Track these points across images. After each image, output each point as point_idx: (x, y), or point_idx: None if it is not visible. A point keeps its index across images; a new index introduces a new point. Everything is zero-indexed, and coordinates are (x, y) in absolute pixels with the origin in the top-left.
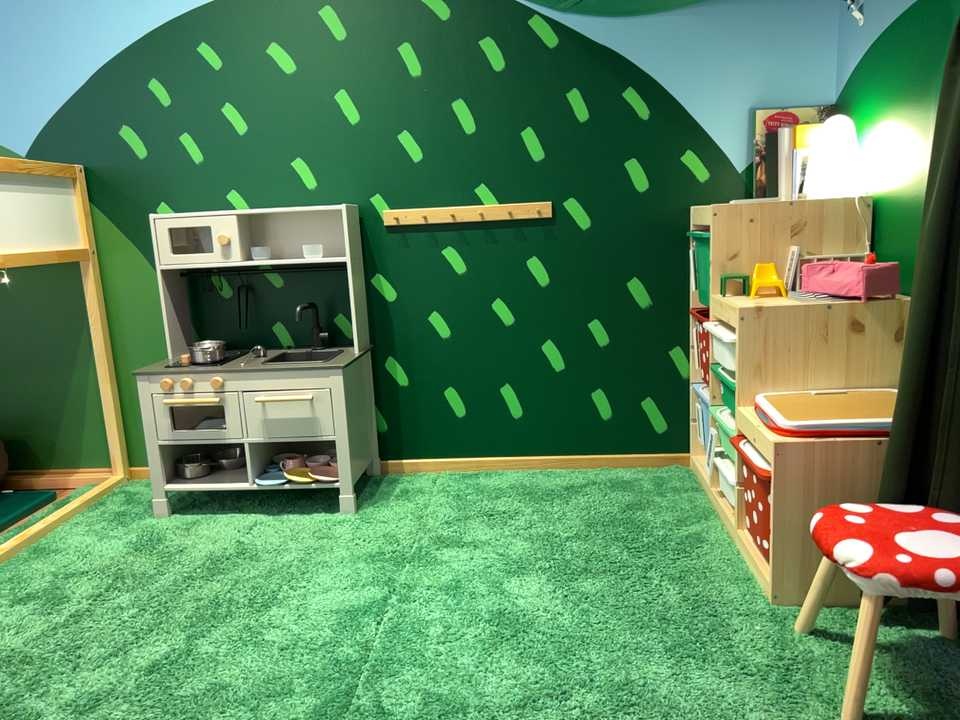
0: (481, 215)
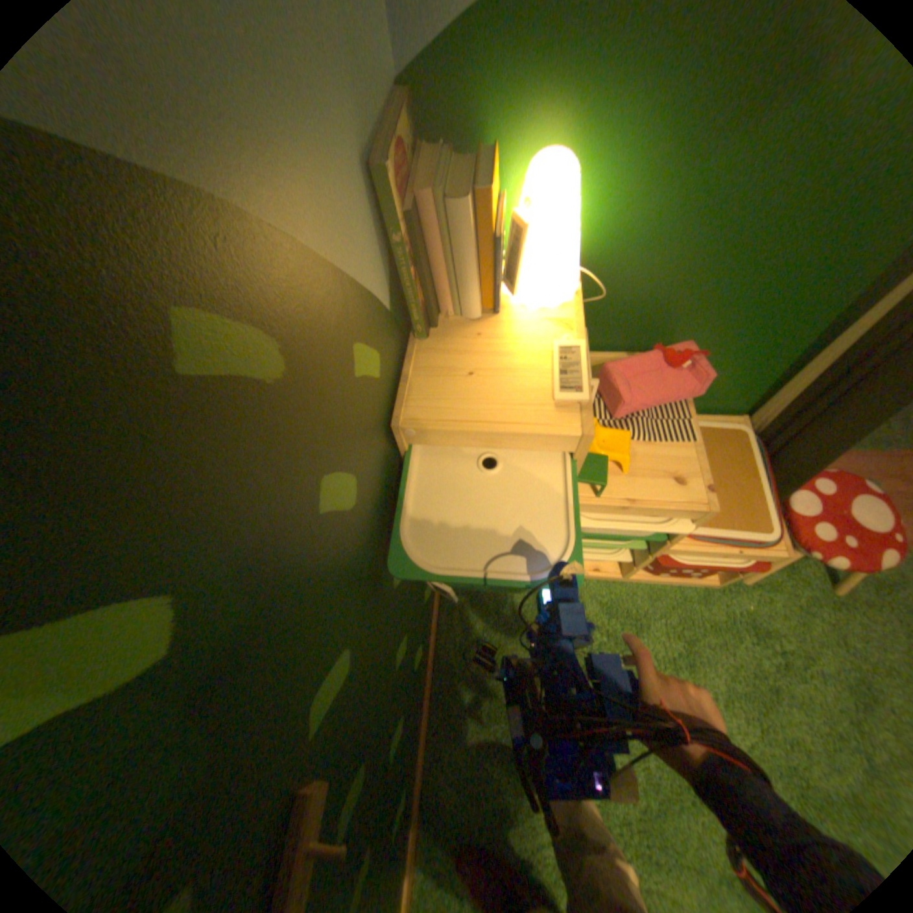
0: None
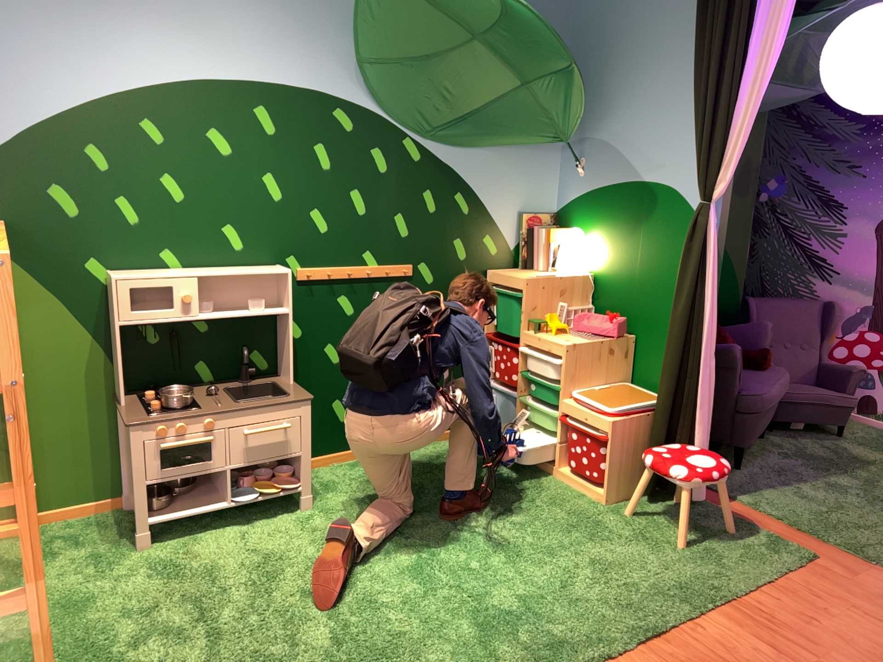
0: (372, 275)
